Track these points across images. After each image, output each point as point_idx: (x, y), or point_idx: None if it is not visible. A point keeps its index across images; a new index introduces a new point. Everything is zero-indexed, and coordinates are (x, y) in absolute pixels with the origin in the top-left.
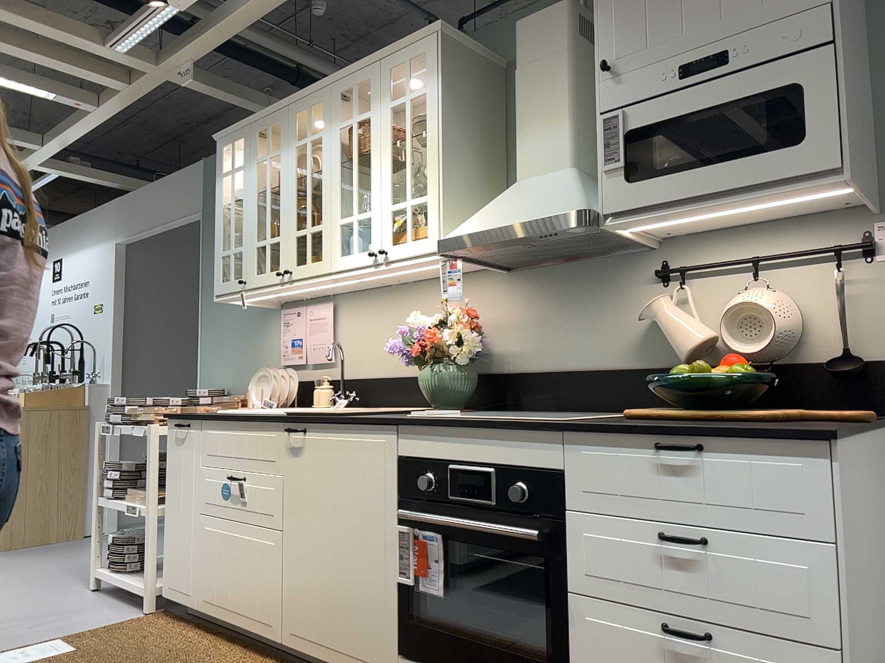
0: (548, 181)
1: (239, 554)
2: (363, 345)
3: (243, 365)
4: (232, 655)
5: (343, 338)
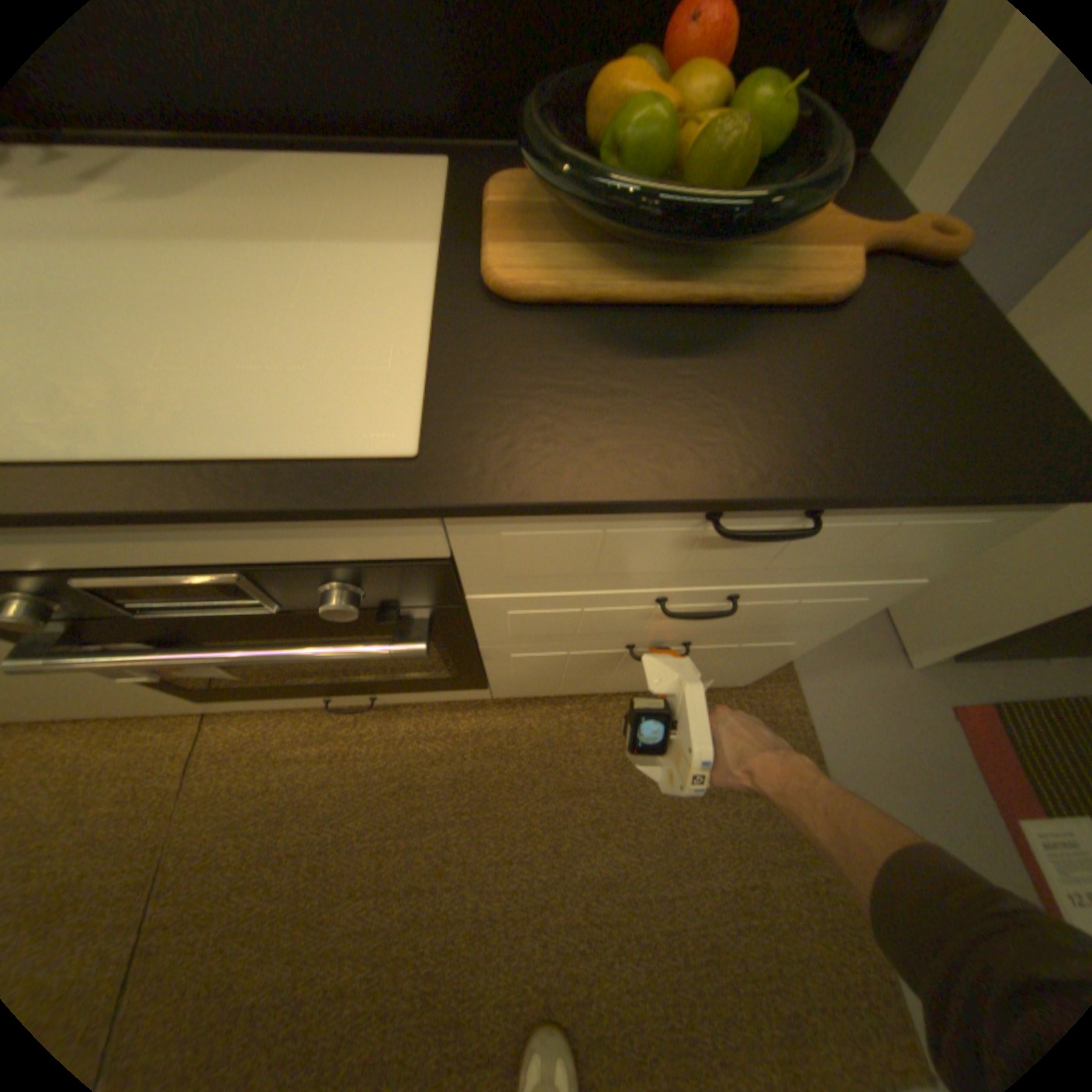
0: None
1: None
2: None
3: None
4: None
5: None
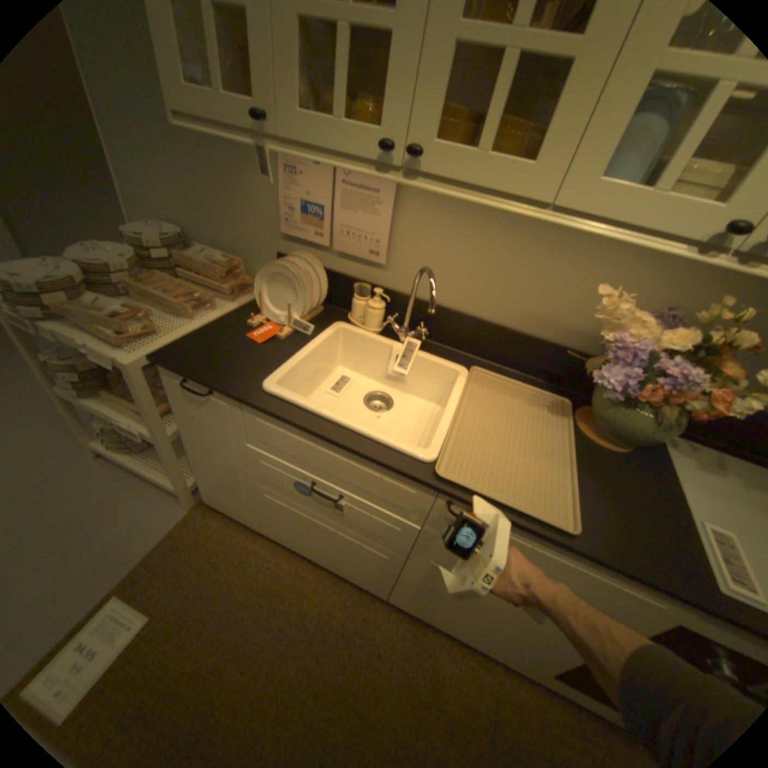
0: None
1: (327, 537)
2: (443, 260)
3: (203, 201)
4: (325, 591)
5: (407, 233)
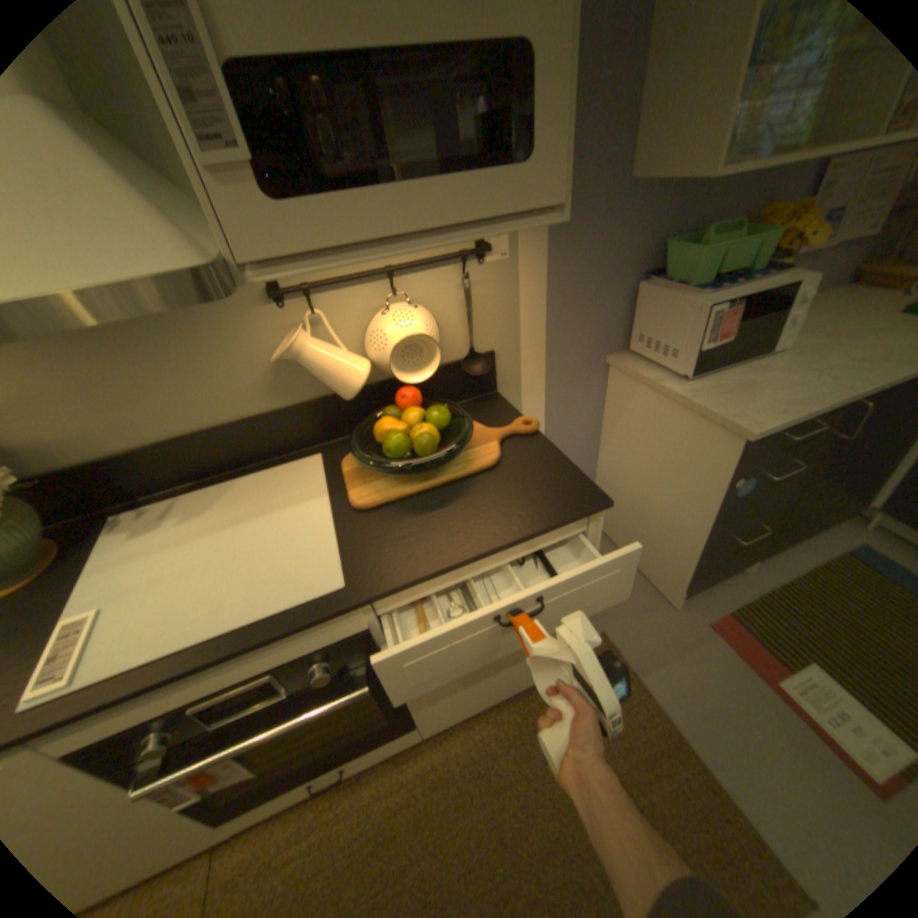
0: None
1: None
2: None
3: None
4: None
5: None
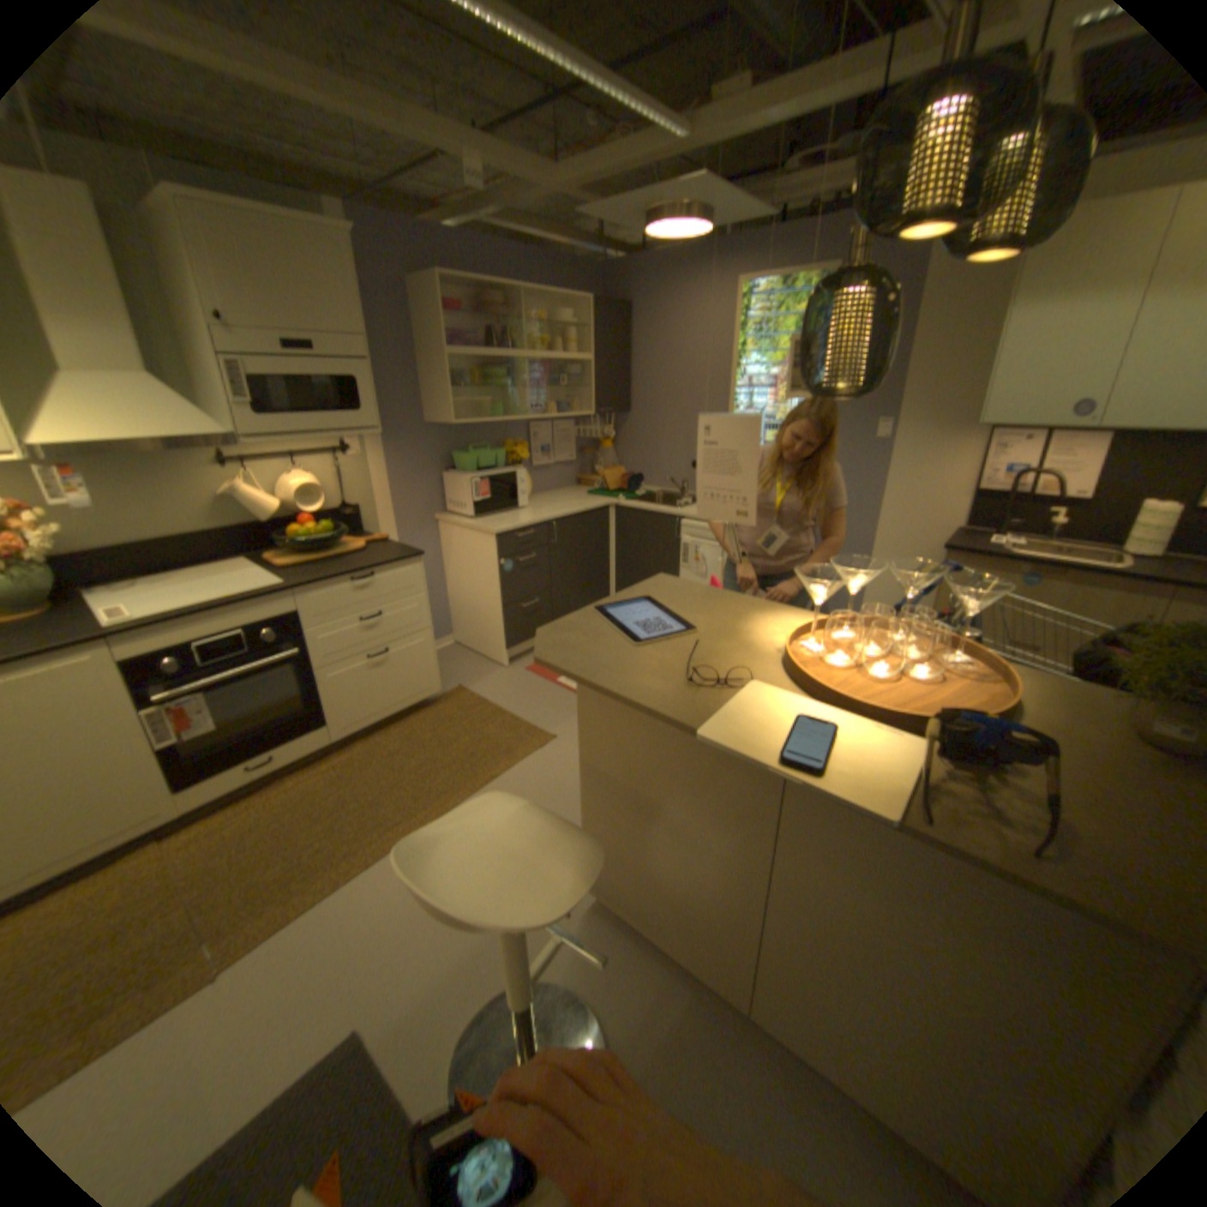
0: (135, 385)
1: None
2: None
3: None
4: None
5: None
